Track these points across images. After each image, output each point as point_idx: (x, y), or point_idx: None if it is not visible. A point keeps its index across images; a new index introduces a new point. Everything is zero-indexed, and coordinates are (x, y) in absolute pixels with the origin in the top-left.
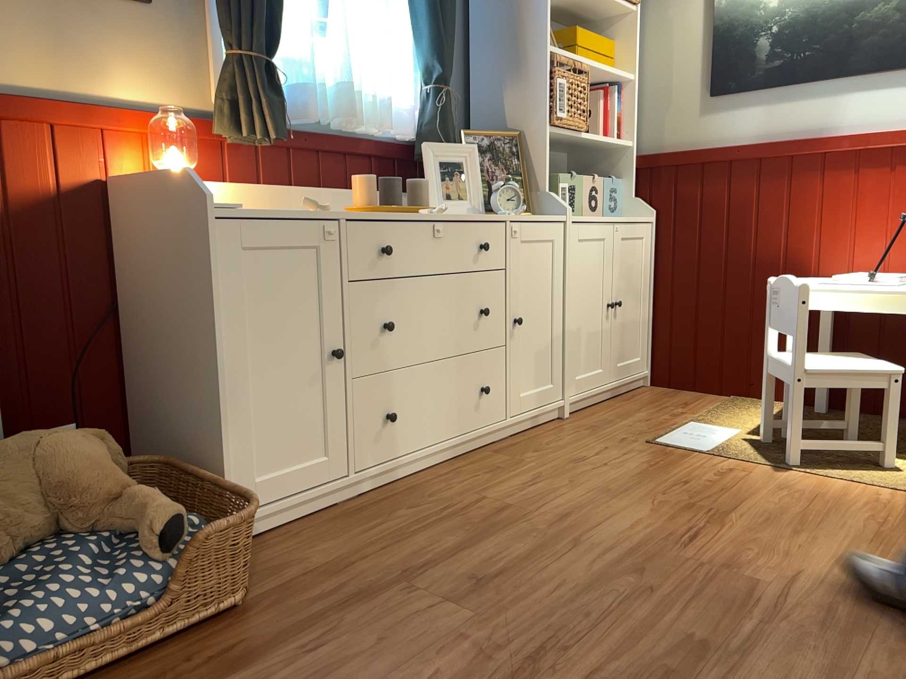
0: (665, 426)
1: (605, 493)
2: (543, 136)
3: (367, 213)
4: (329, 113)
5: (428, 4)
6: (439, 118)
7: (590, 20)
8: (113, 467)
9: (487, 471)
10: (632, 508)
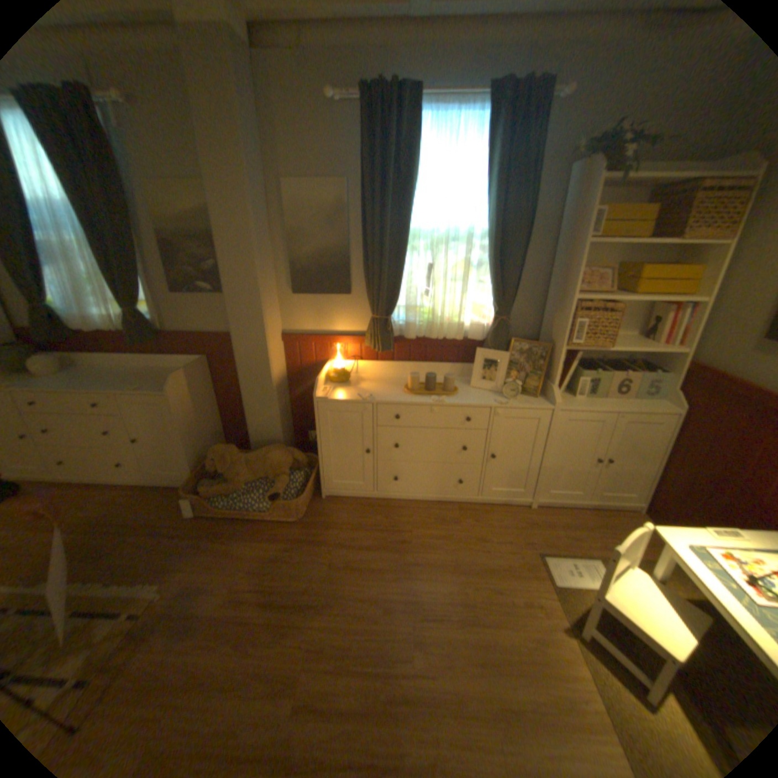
0: (576, 554)
1: (454, 568)
2: (560, 353)
3: (399, 397)
4: (426, 332)
5: (492, 274)
6: (492, 335)
7: (691, 244)
8: (287, 465)
9: (437, 519)
10: (447, 585)
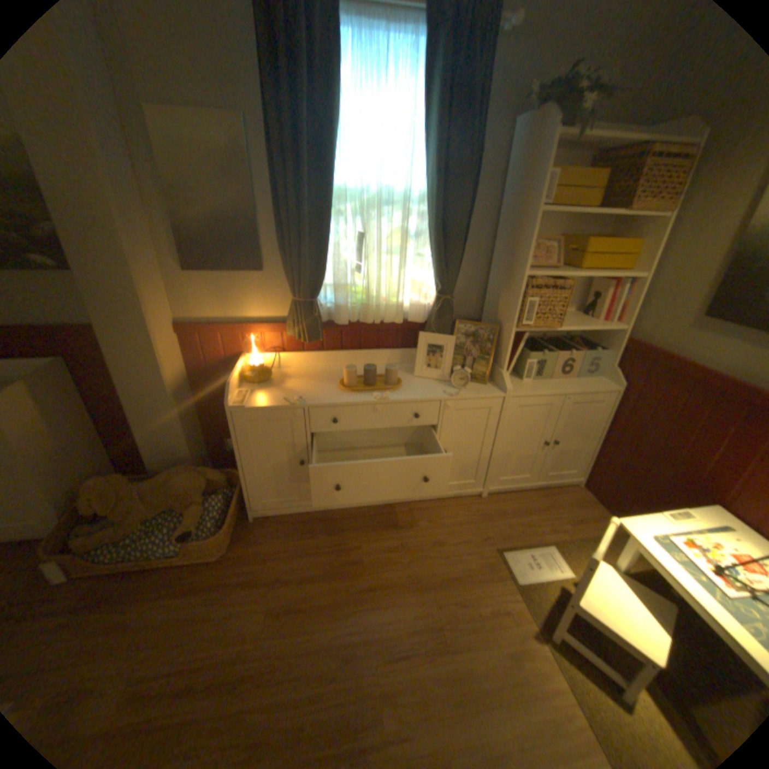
0: (531, 543)
1: (413, 584)
2: (509, 336)
3: (336, 397)
4: (361, 316)
5: (434, 246)
6: (435, 317)
7: (630, 216)
8: (199, 490)
9: (387, 526)
10: (409, 608)
